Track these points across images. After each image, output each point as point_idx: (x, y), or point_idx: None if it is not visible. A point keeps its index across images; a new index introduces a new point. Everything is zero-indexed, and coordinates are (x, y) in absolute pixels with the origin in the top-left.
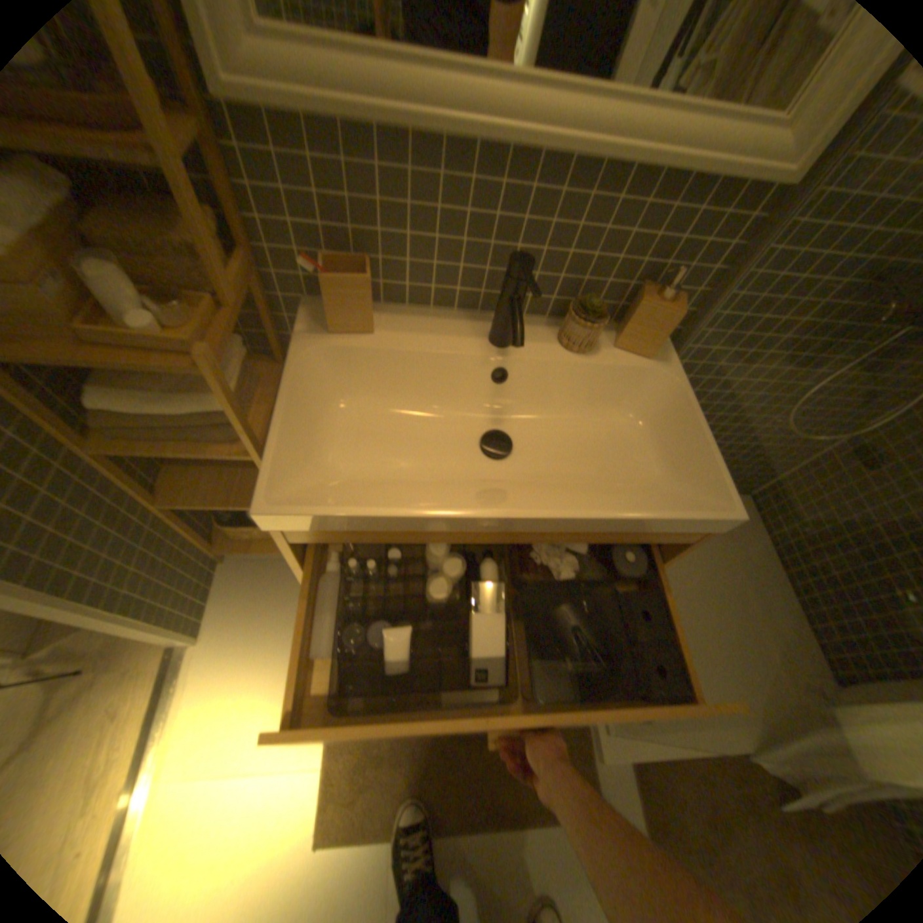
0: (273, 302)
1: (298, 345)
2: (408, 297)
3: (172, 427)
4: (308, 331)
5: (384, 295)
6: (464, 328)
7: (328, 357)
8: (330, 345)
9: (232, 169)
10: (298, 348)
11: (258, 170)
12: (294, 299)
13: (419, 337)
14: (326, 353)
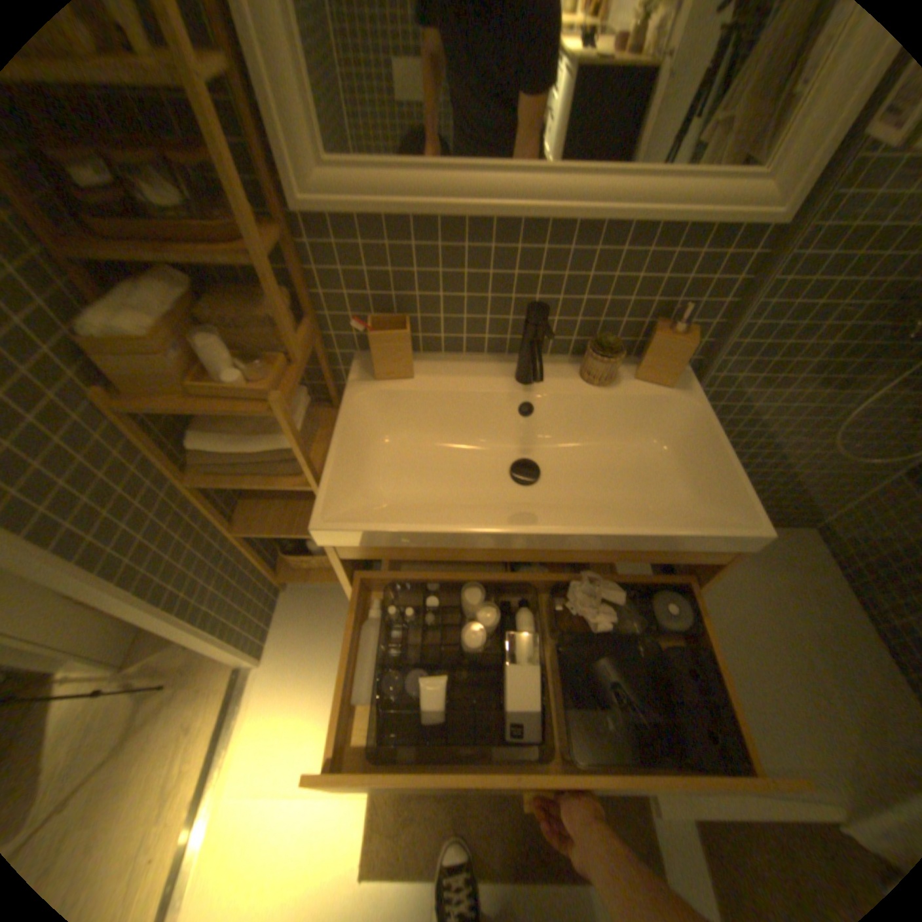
0: (332, 357)
1: (351, 391)
2: (444, 346)
3: (249, 462)
4: (359, 379)
5: (423, 346)
6: (492, 369)
7: (375, 399)
8: (377, 389)
9: (303, 258)
10: (351, 393)
11: (322, 257)
12: (349, 354)
13: (453, 379)
14: (374, 396)
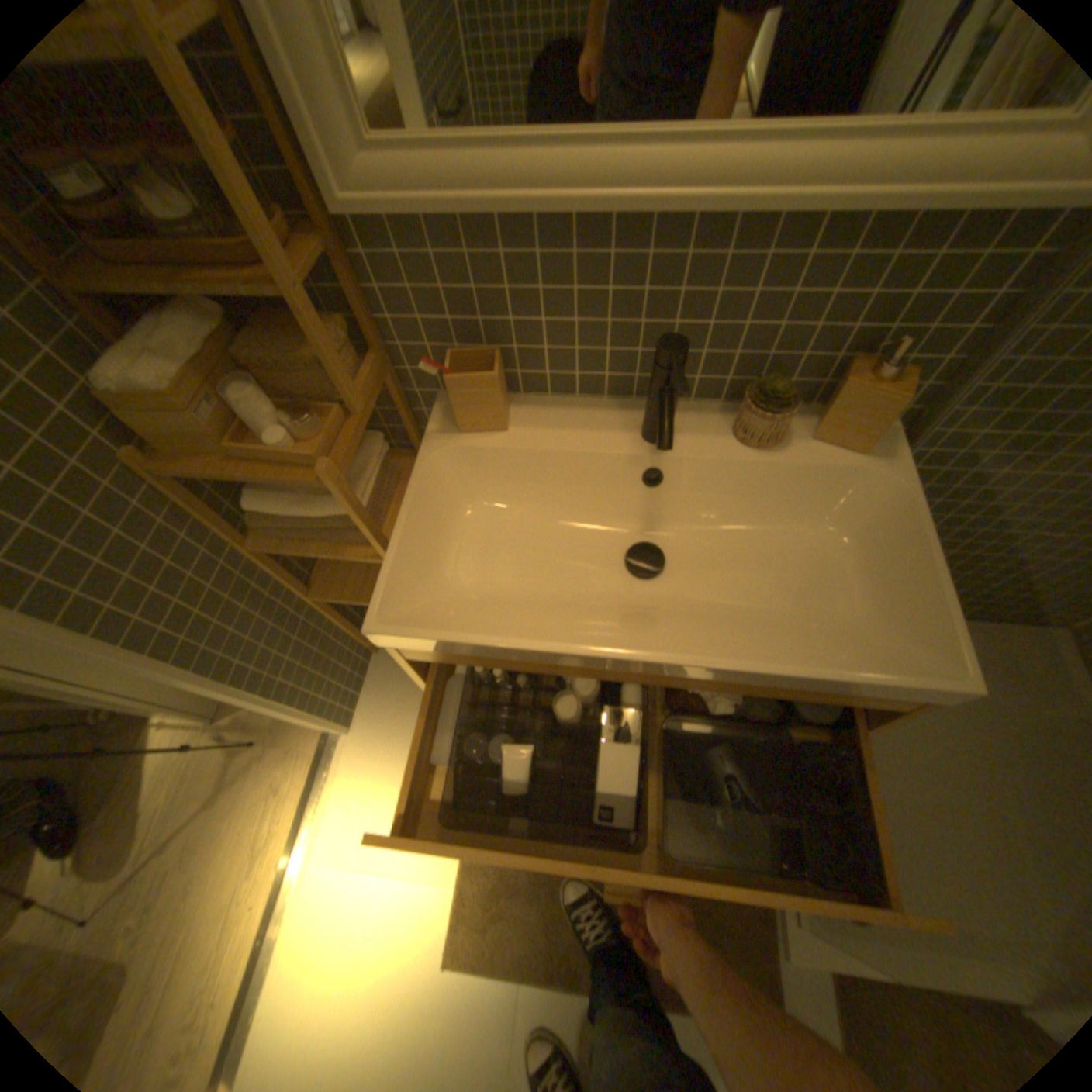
0: (409, 397)
1: (427, 447)
2: (550, 385)
3: (311, 529)
4: (439, 430)
5: (522, 384)
6: (609, 422)
7: (456, 459)
8: (460, 445)
9: (359, 273)
10: (427, 450)
11: (383, 271)
12: (430, 393)
13: (560, 432)
14: (455, 455)
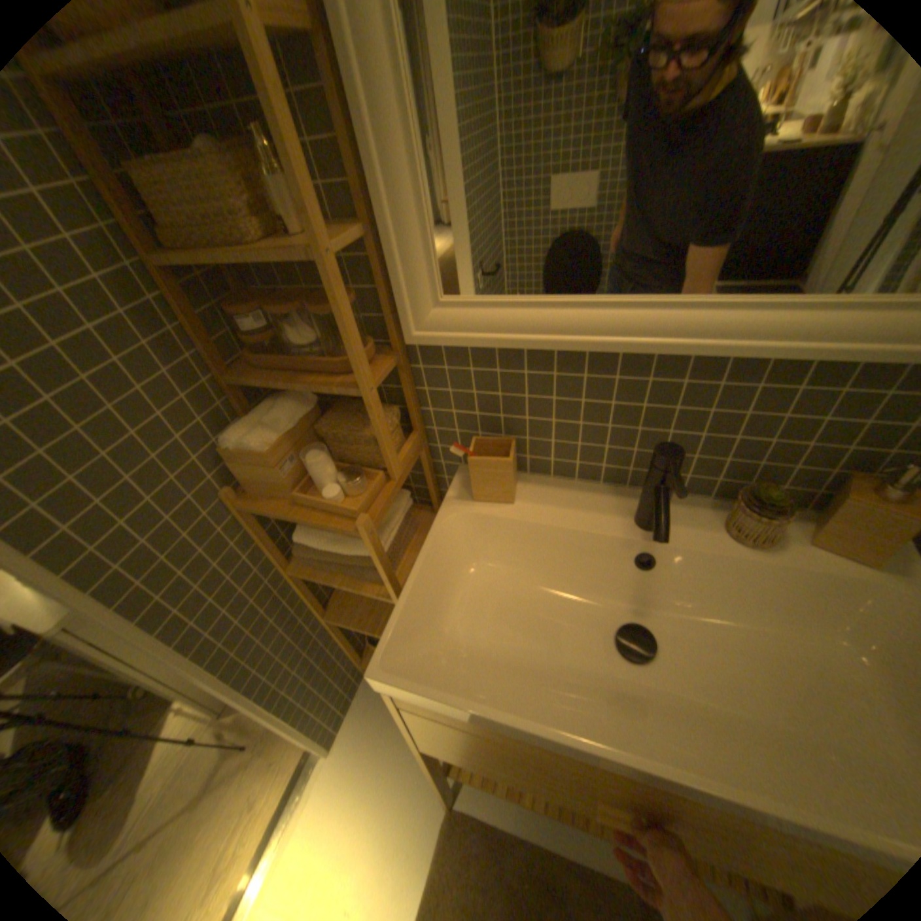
0: (436, 466)
1: (445, 509)
2: (553, 469)
3: (340, 565)
4: (457, 496)
5: (530, 466)
6: (605, 506)
7: (467, 523)
8: (473, 510)
9: (417, 380)
10: (445, 512)
11: (434, 379)
12: (453, 465)
13: (559, 509)
14: (467, 519)
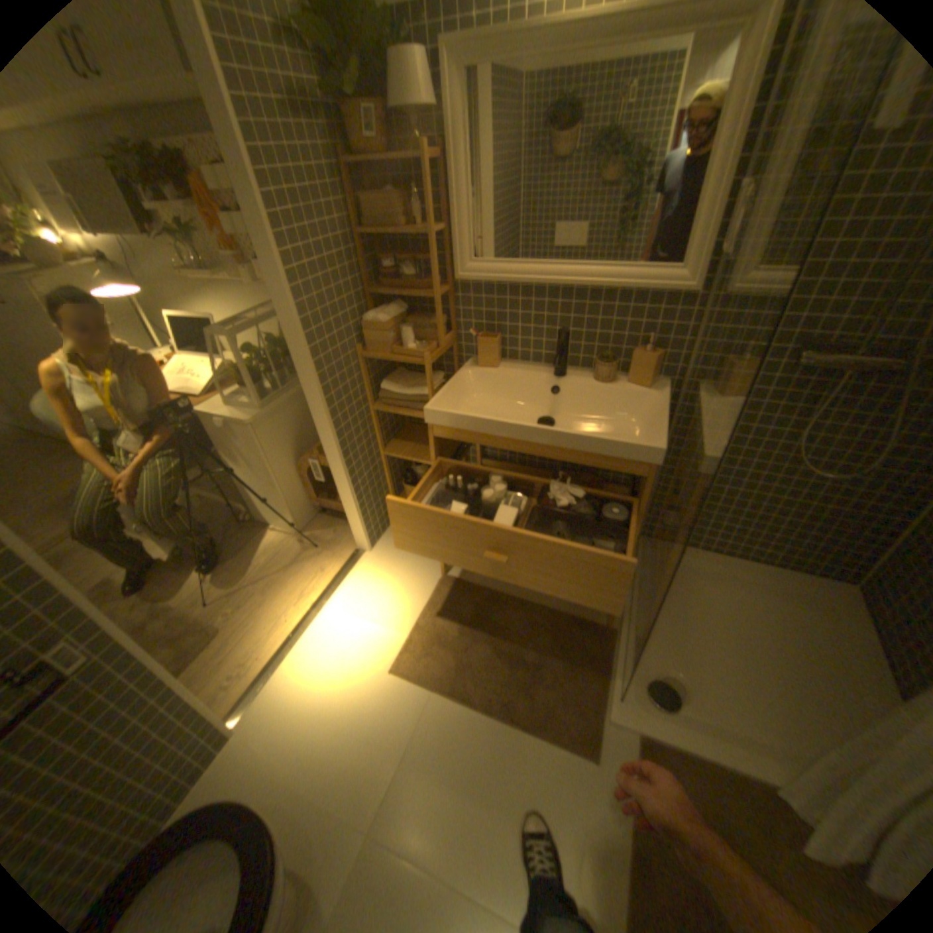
0: (459, 358)
1: (462, 369)
2: (519, 356)
3: (405, 397)
4: (469, 365)
5: (507, 355)
6: (539, 366)
7: (473, 373)
8: (476, 371)
9: (456, 302)
10: (462, 370)
11: (464, 302)
12: (468, 357)
13: (518, 372)
14: (473, 372)
